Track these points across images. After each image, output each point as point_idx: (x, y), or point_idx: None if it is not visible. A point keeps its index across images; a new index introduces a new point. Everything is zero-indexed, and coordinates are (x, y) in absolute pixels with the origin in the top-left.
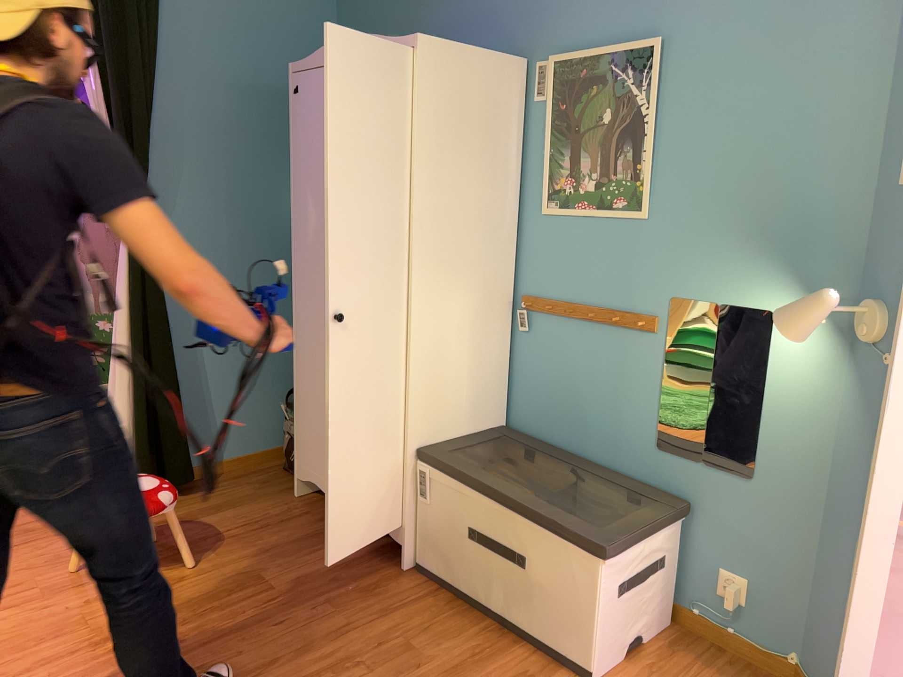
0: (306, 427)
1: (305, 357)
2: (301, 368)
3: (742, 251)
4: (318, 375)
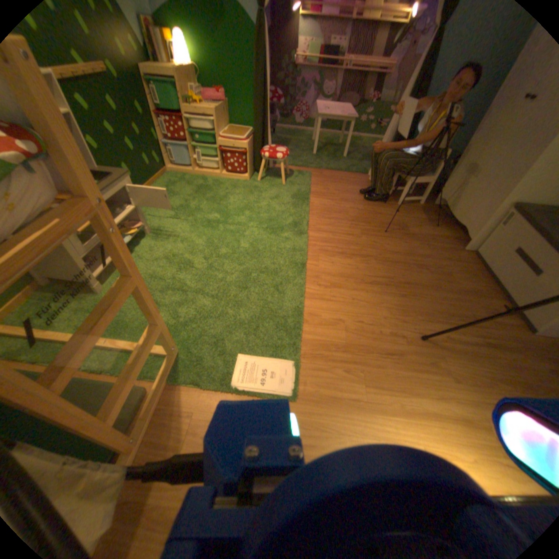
0: (454, 175)
1: (475, 140)
2: (470, 145)
3: None
4: (477, 150)
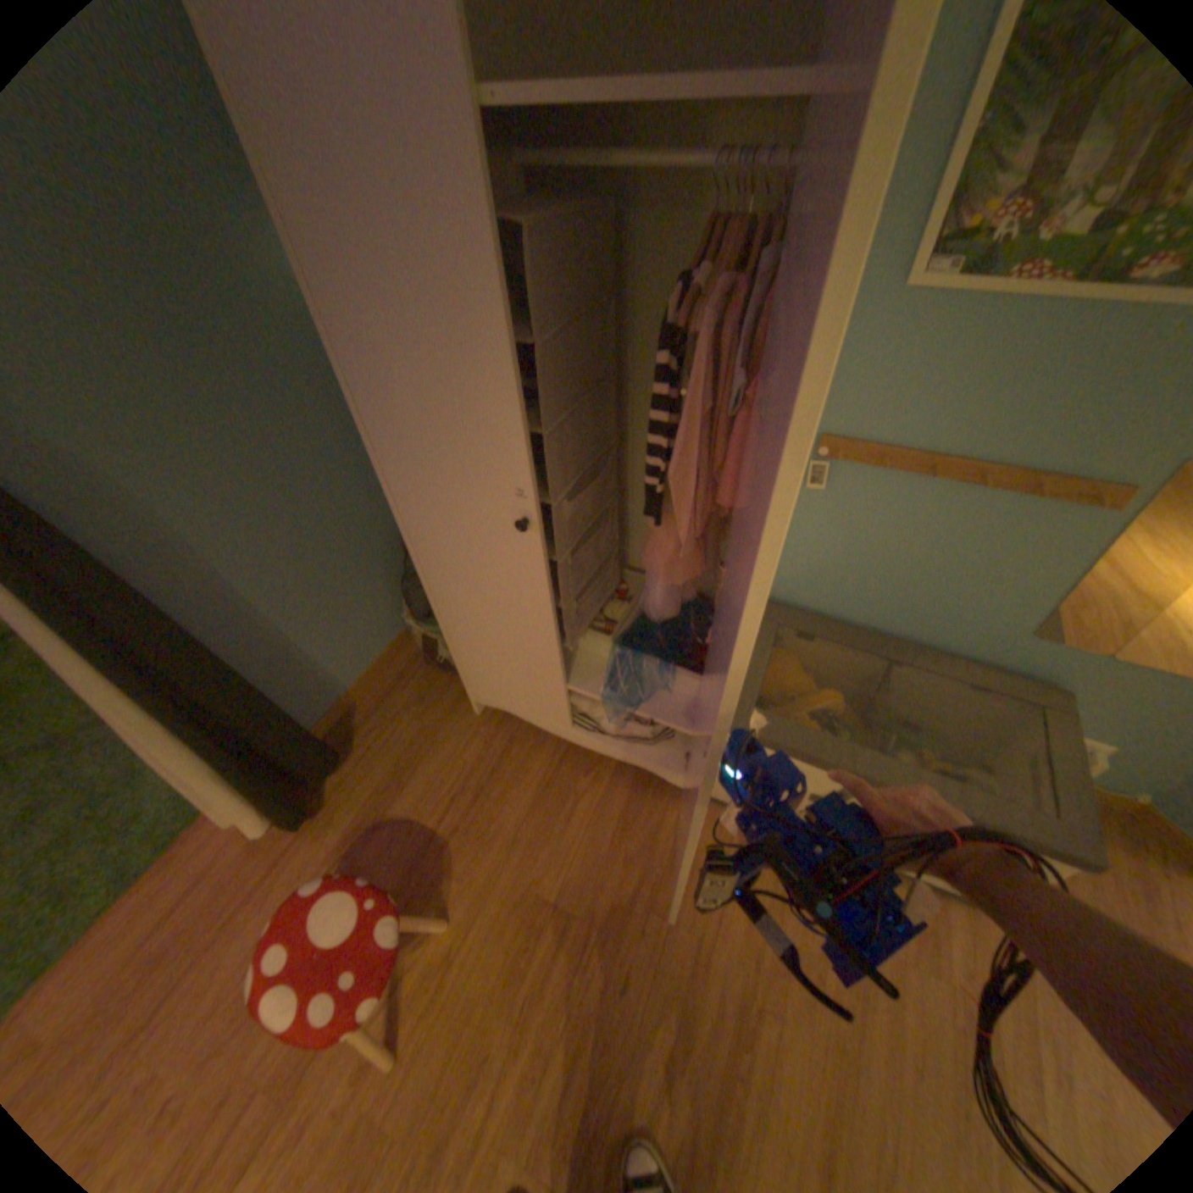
0: (482, 664)
1: (457, 594)
2: (451, 603)
3: None
4: (496, 619)
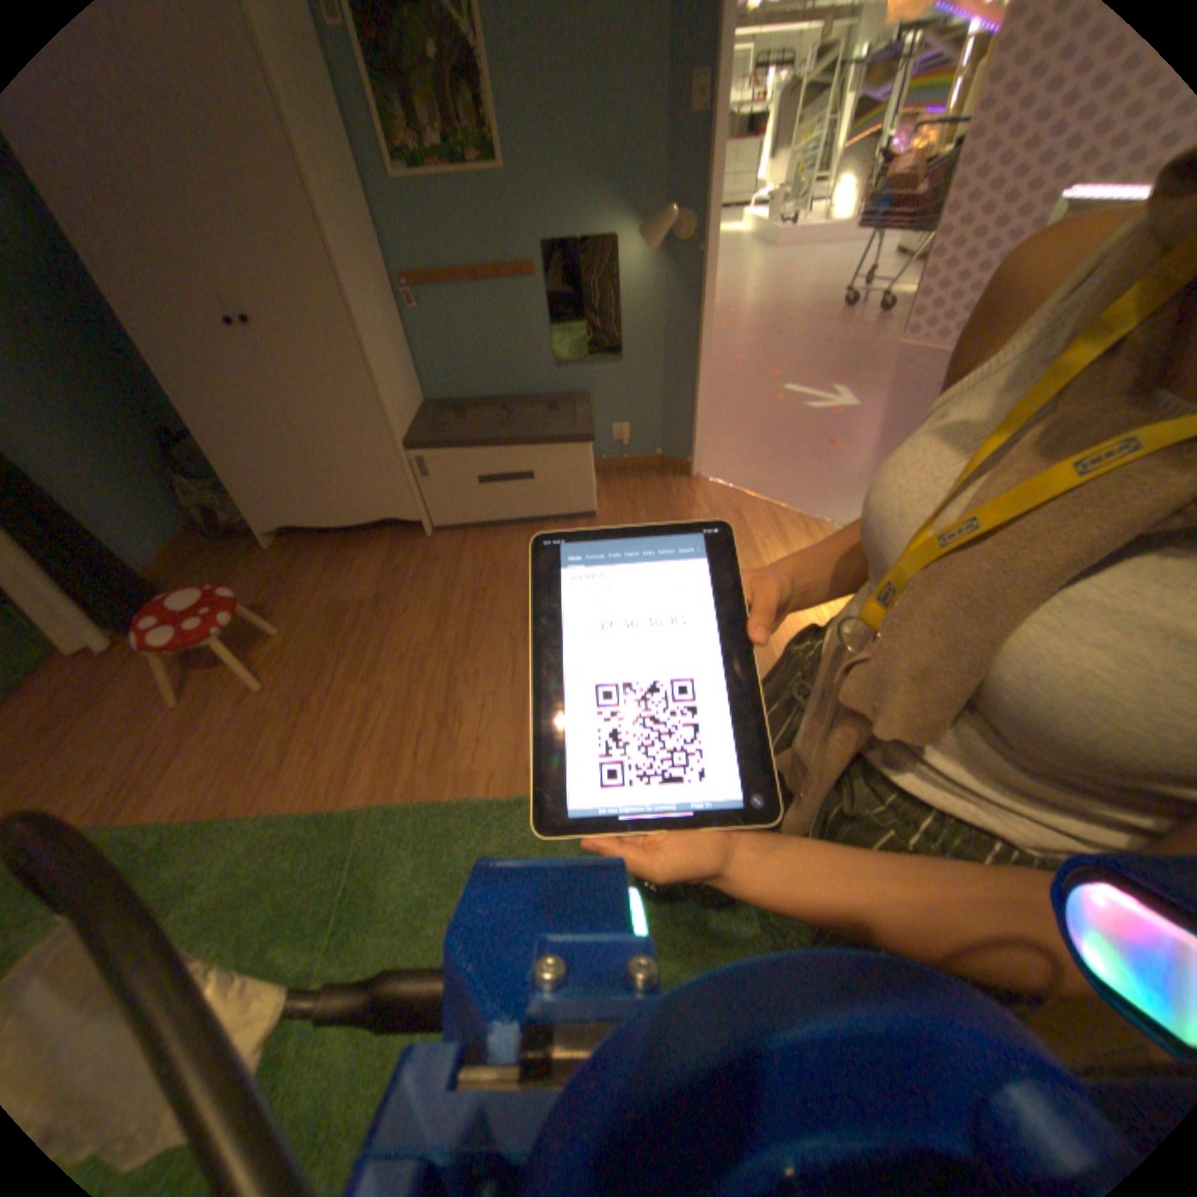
0: (247, 480)
1: (206, 412)
2: (205, 425)
3: (586, 186)
4: (241, 422)
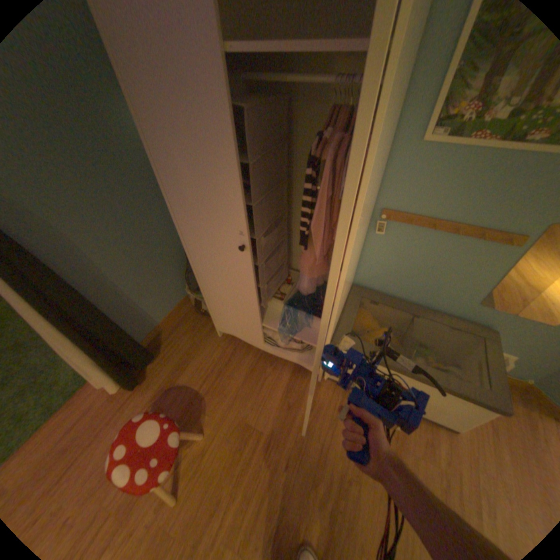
0: (222, 313)
1: (211, 280)
2: (208, 284)
3: None
4: (229, 292)
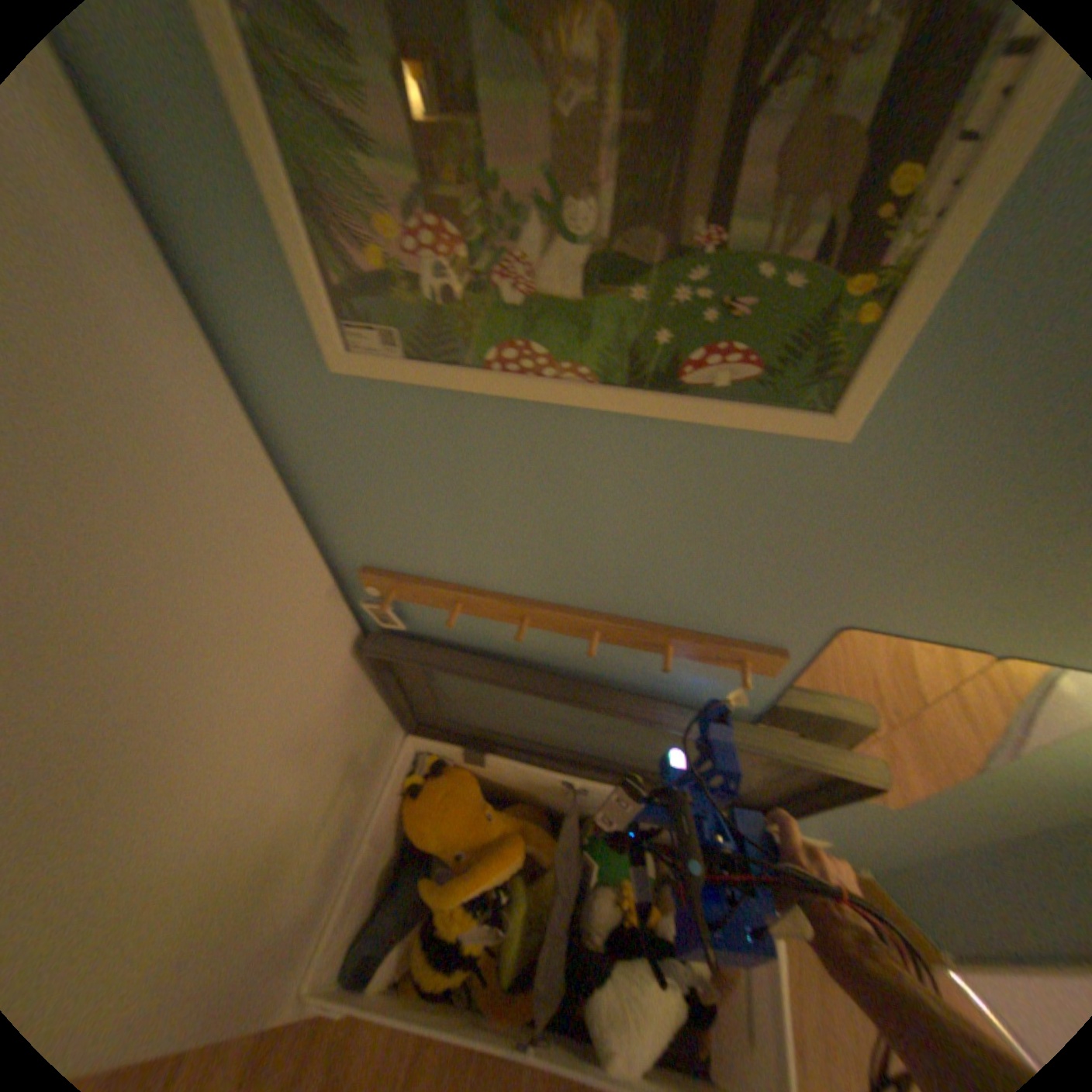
0: None
1: None
2: None
3: None
4: None
